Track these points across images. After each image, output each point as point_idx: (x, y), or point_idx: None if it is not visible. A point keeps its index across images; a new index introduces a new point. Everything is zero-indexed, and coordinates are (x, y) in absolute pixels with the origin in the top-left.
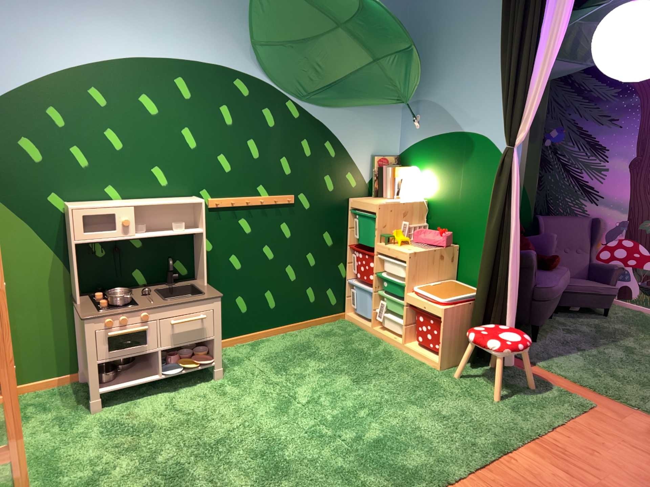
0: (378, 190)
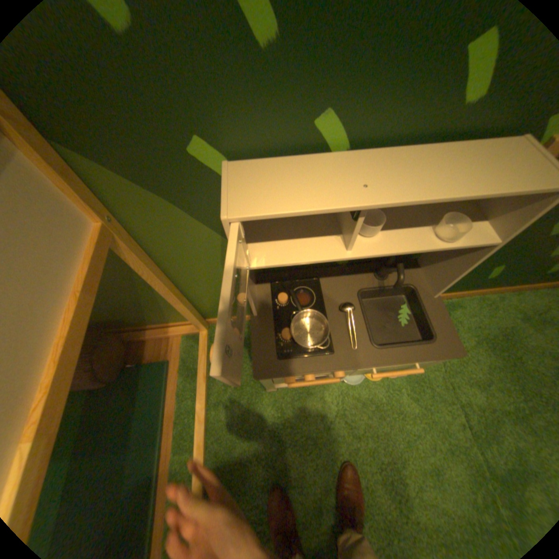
0: None
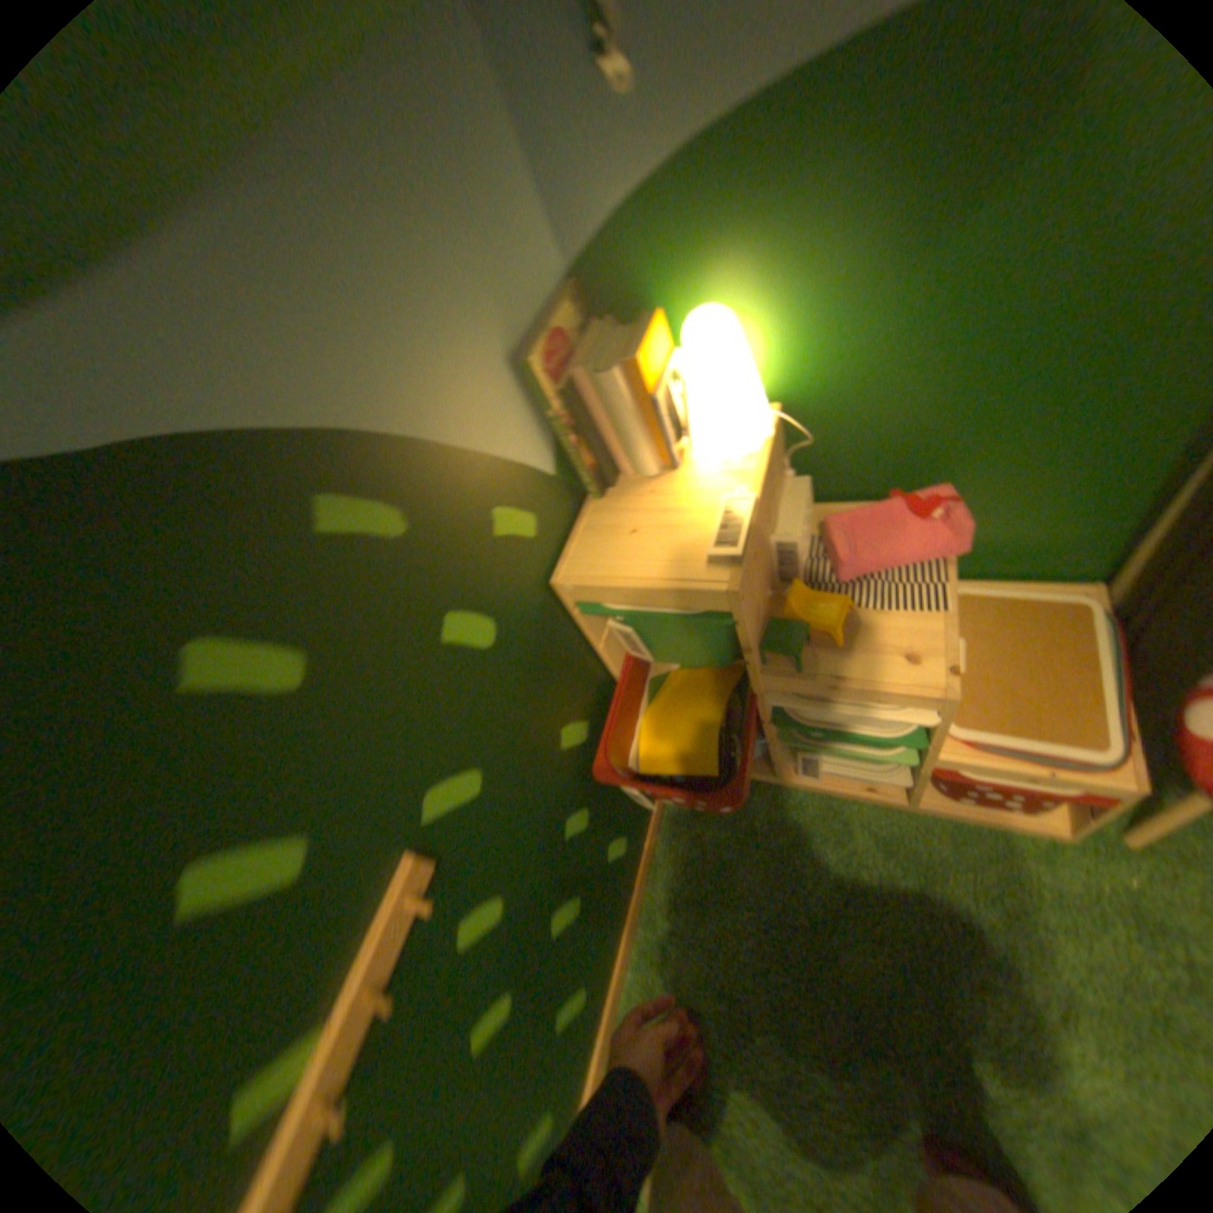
0: (602, 467)
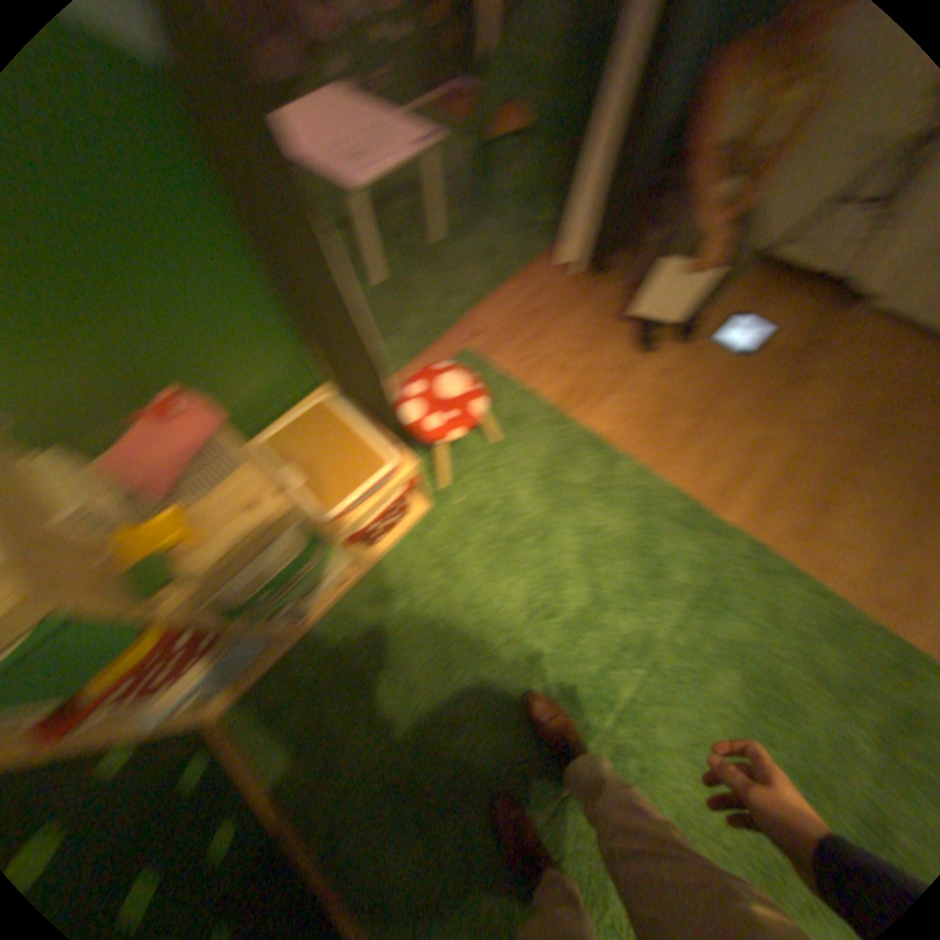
0: None
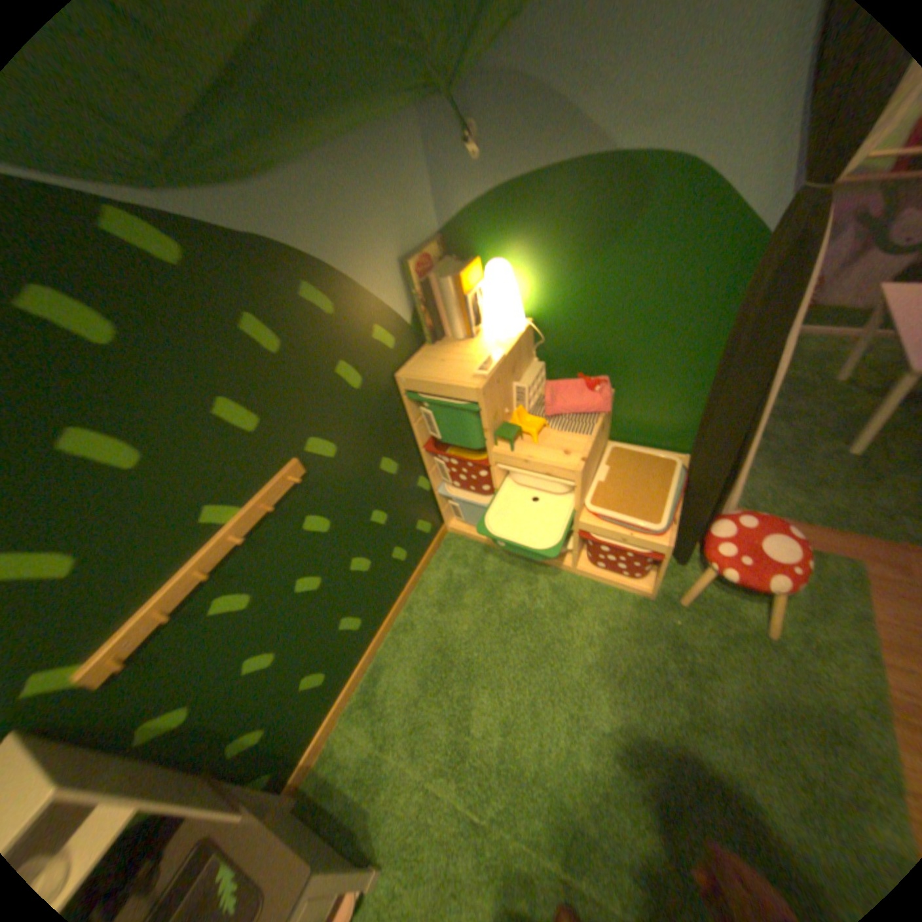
0: (435, 329)
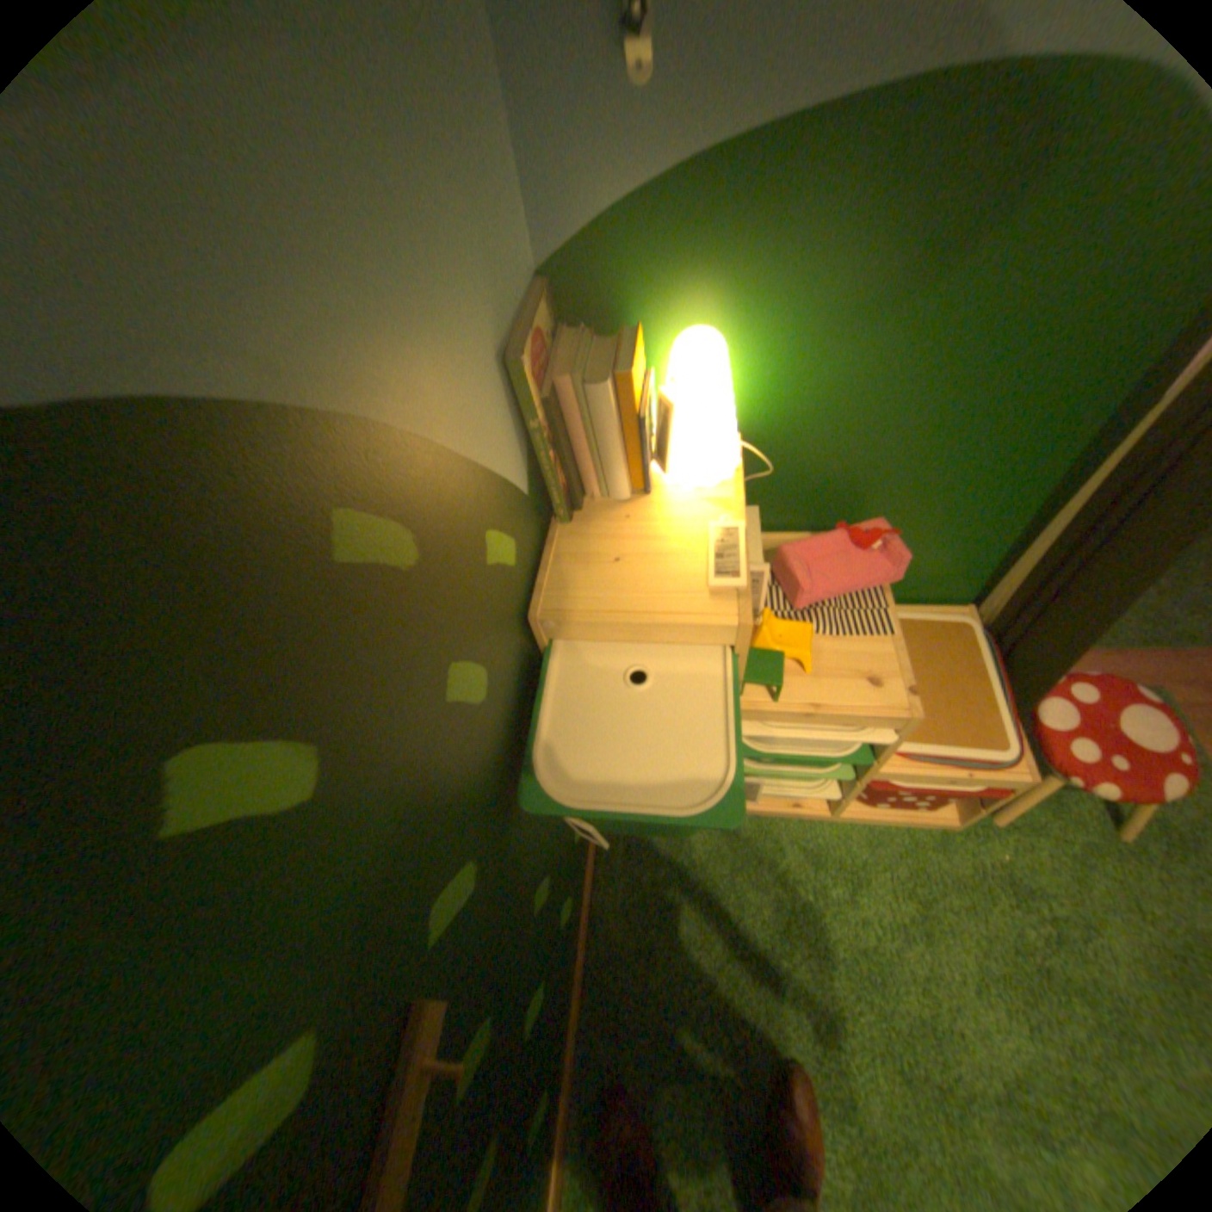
0: (572, 488)
